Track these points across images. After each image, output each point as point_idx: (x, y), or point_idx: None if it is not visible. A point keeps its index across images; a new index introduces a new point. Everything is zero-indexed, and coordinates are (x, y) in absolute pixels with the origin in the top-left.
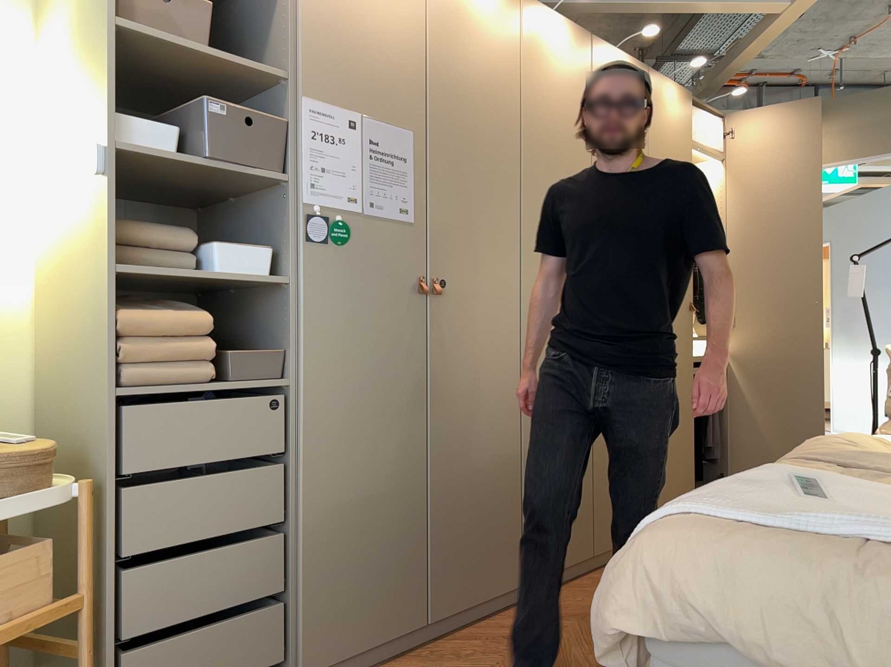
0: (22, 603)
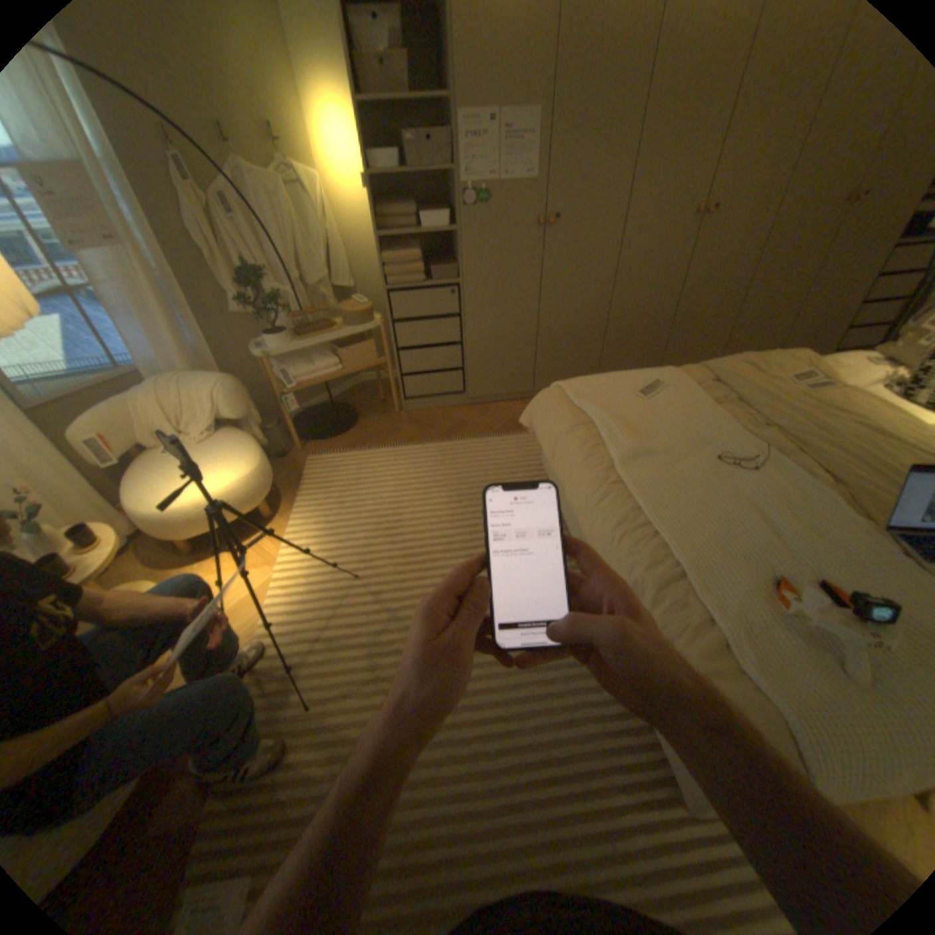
0: (368, 358)
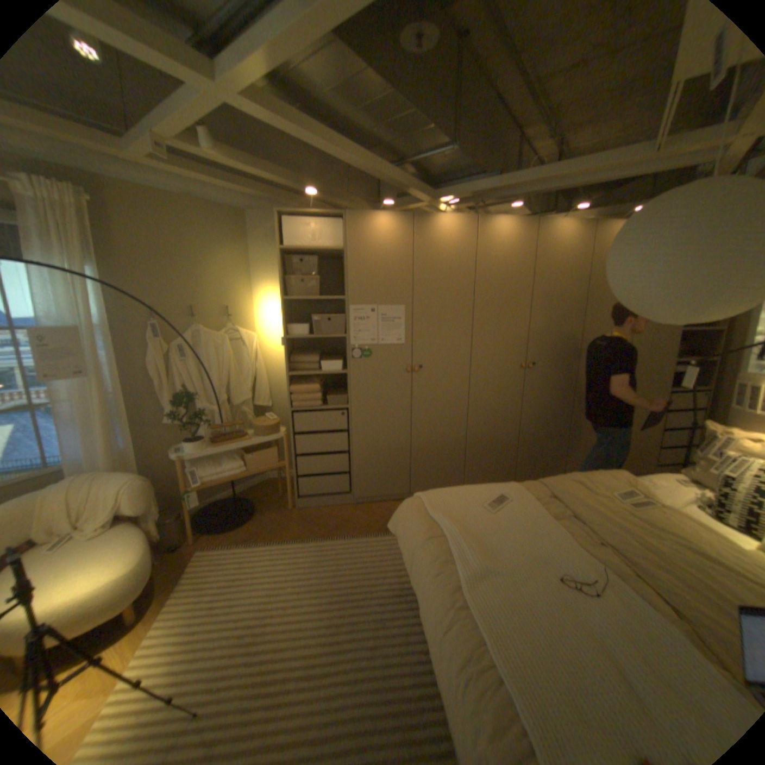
0: (270, 462)
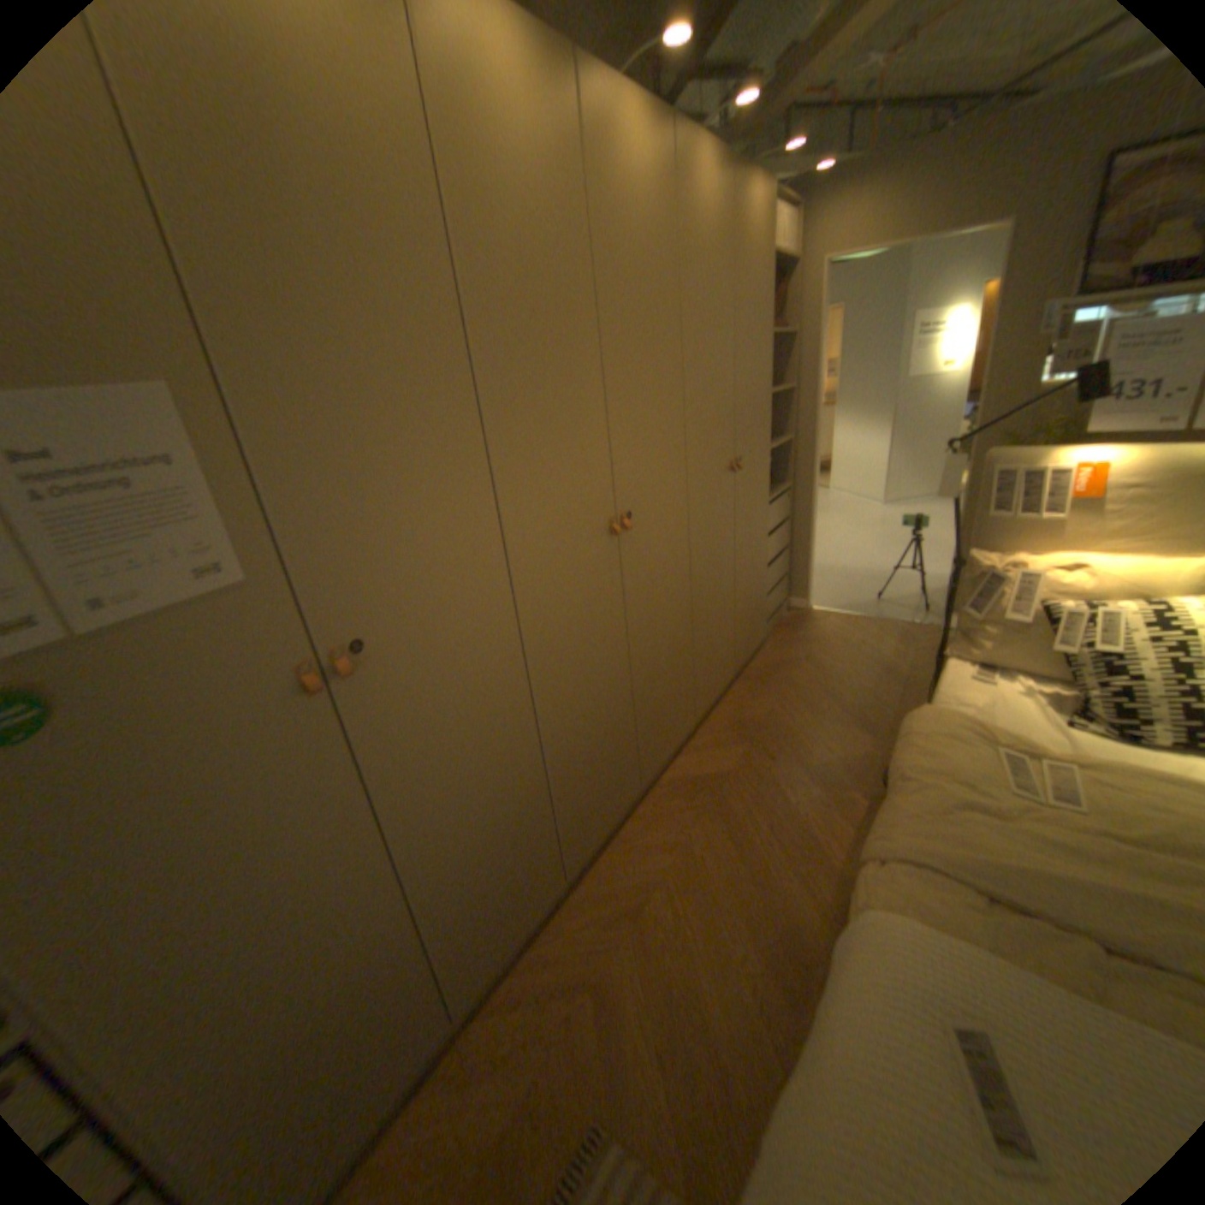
0: None
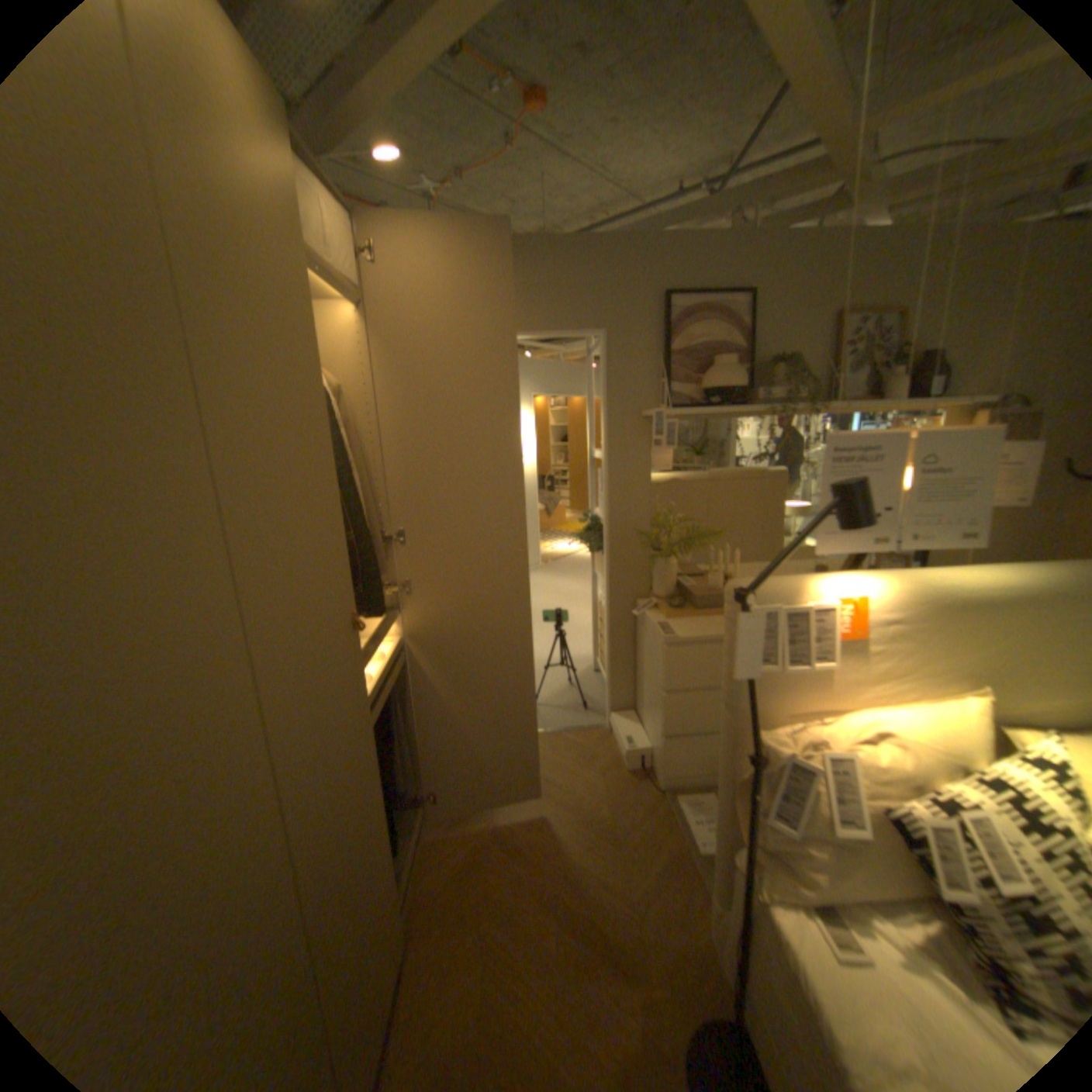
0: None
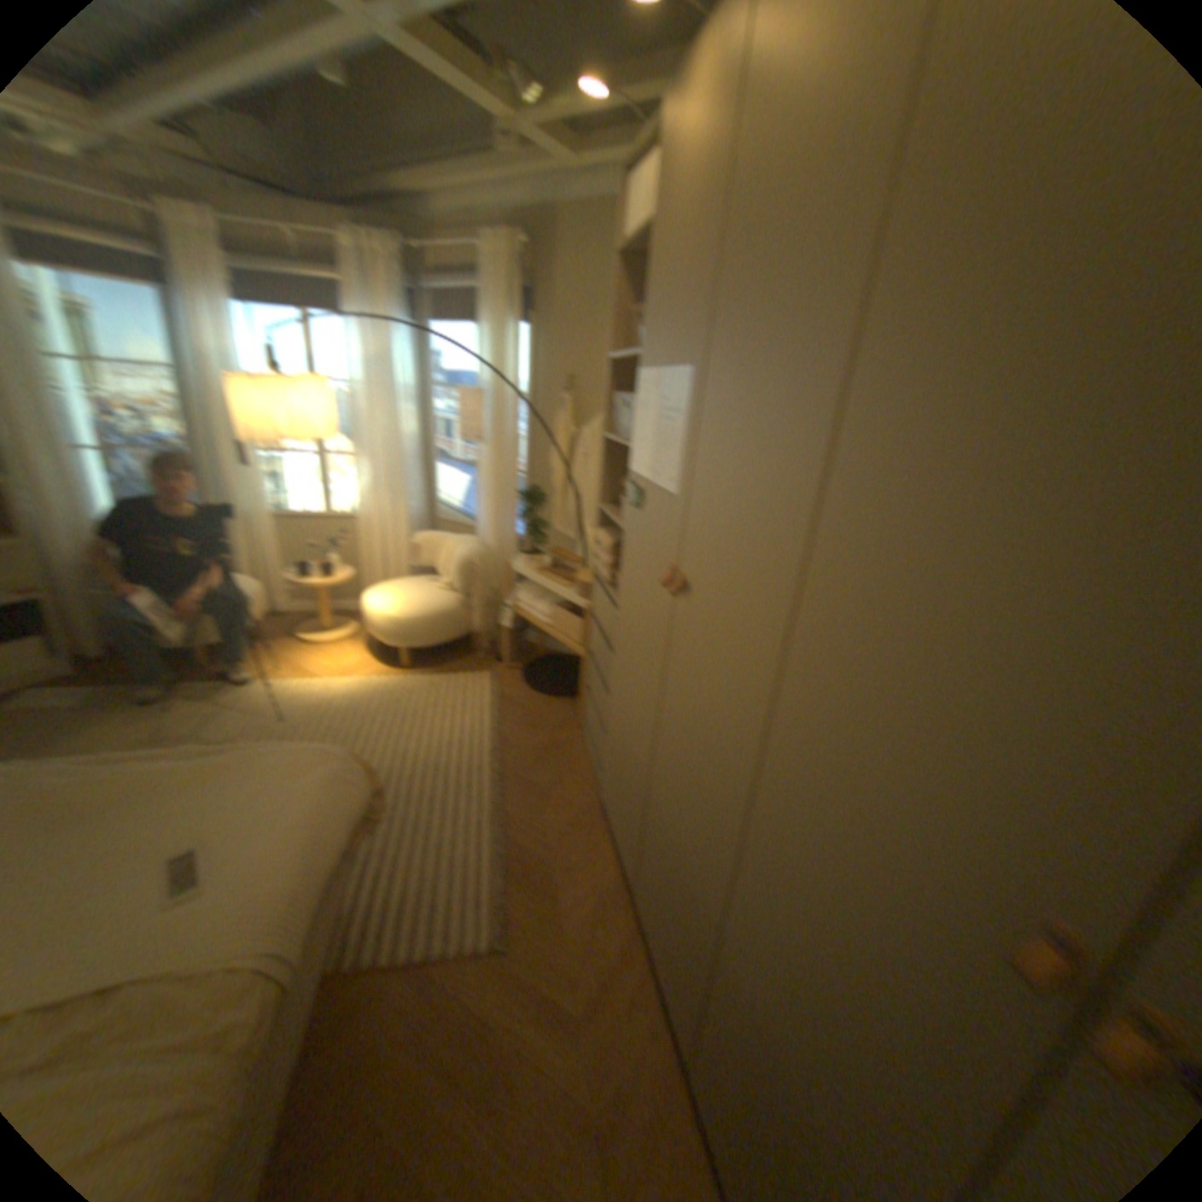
0: (570, 635)
